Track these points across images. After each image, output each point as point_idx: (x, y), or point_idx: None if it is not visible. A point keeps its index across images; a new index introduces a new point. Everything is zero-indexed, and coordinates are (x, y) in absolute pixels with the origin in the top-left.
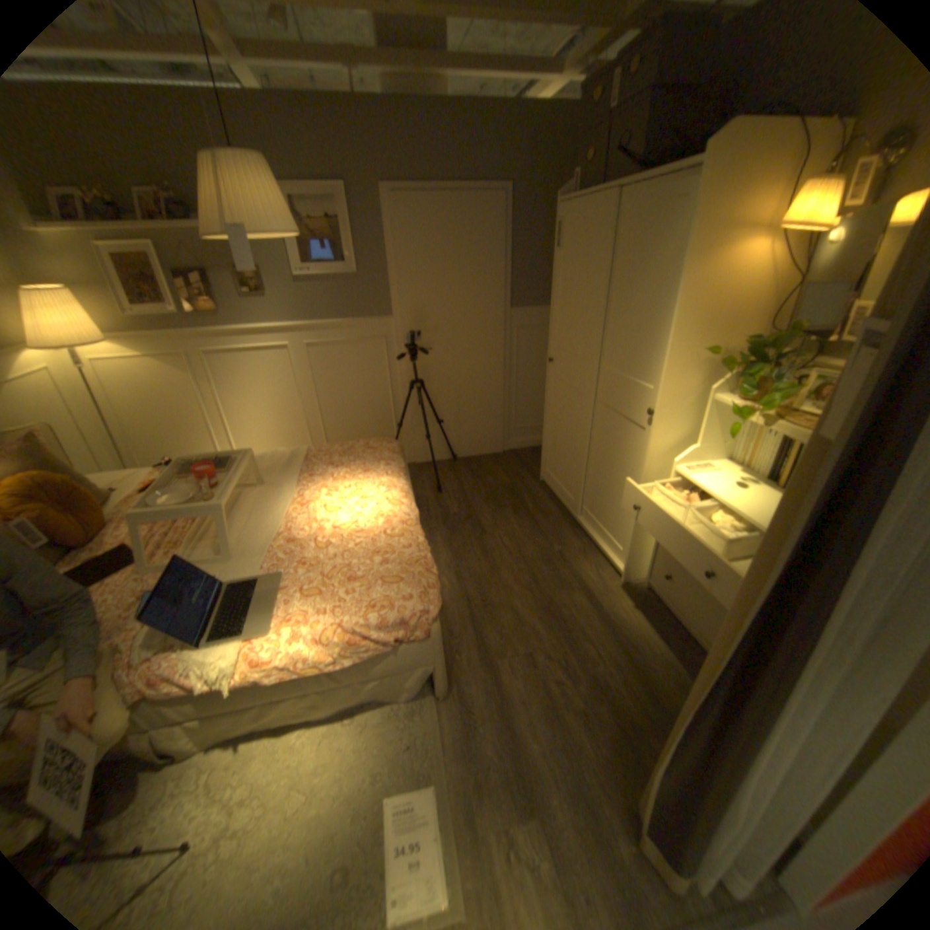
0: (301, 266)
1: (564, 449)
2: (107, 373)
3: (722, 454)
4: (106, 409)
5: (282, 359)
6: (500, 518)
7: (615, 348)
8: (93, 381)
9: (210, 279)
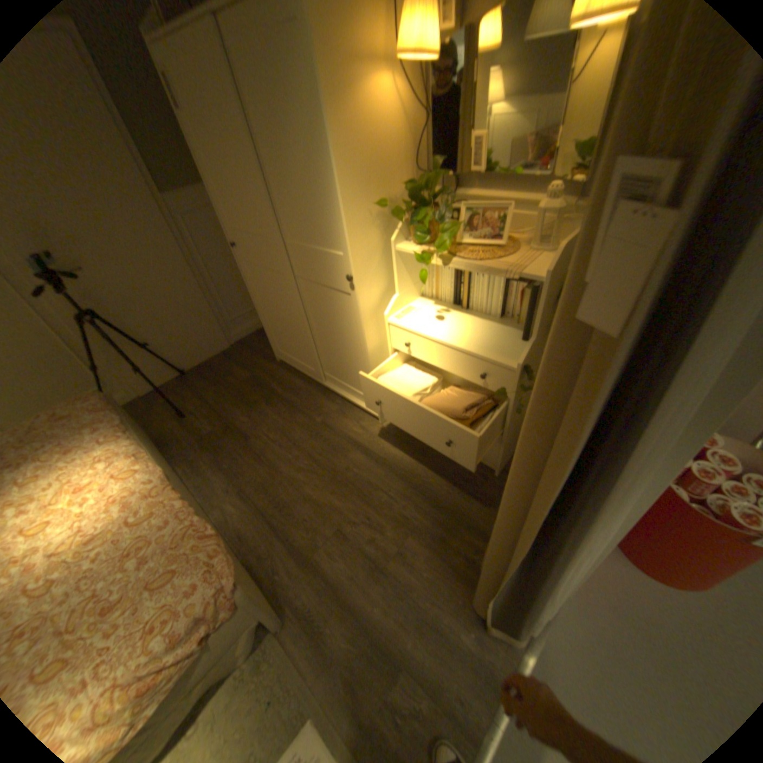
0: None
1: (286, 329)
2: None
3: (416, 295)
4: None
5: None
6: (257, 415)
7: (292, 221)
8: None
9: None
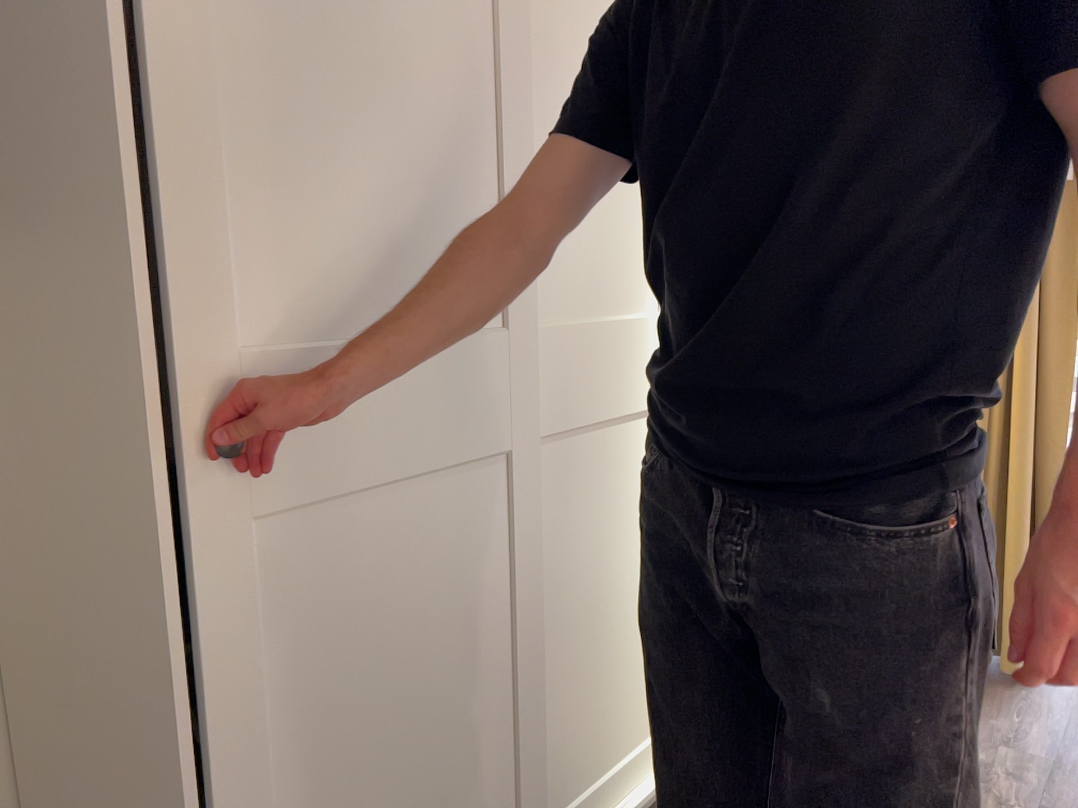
0: None
1: (419, 760)
2: None
3: None
4: None
5: None
6: None
7: (558, 264)
8: None
9: None
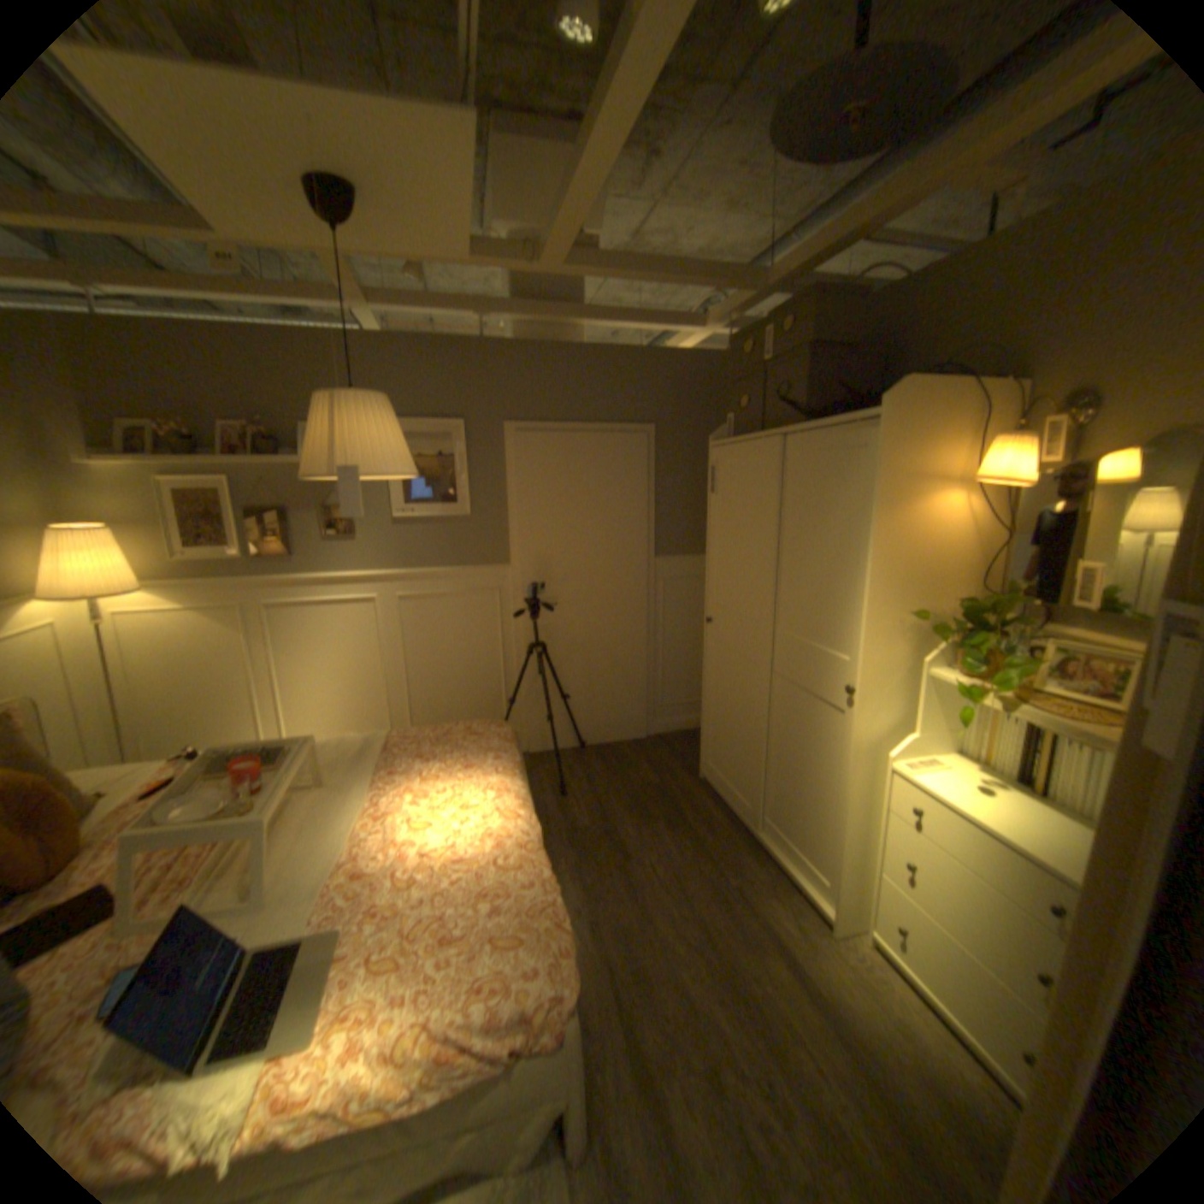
0: (404, 508)
1: (732, 736)
2: (131, 630)
3: (949, 748)
4: (117, 678)
5: (366, 615)
6: (649, 835)
7: (793, 609)
8: (109, 641)
9: (290, 520)
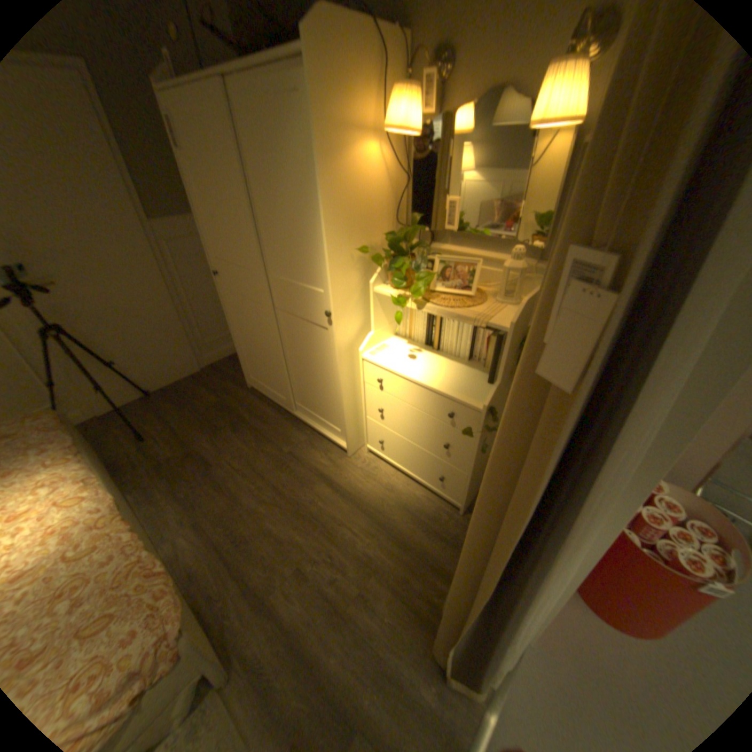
0: None
1: (261, 356)
2: None
3: (390, 333)
4: None
5: None
6: (221, 442)
7: (277, 256)
8: None
9: None
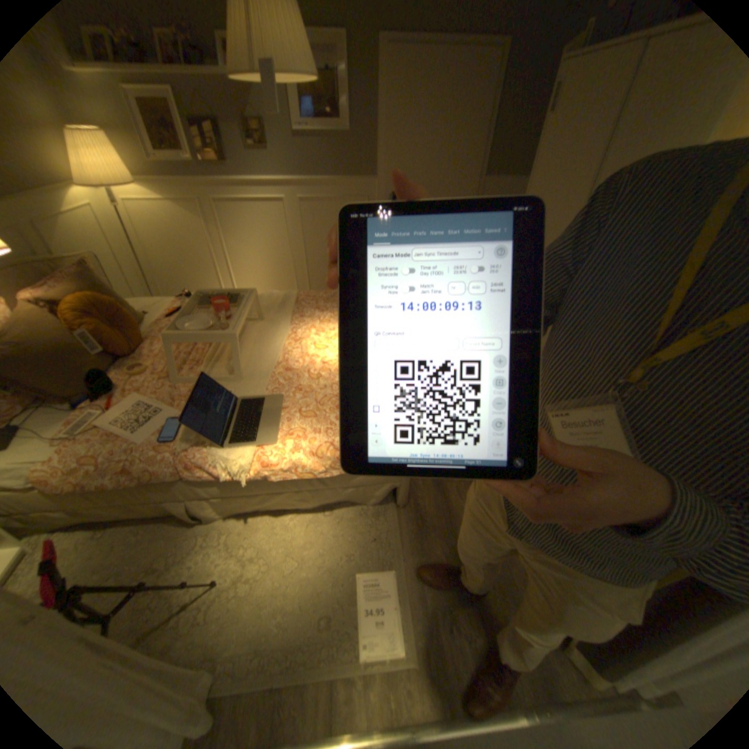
0: (300, 120)
1: None
2: (136, 212)
3: None
4: (136, 244)
5: (278, 210)
6: None
7: None
8: (125, 218)
9: (220, 128)
